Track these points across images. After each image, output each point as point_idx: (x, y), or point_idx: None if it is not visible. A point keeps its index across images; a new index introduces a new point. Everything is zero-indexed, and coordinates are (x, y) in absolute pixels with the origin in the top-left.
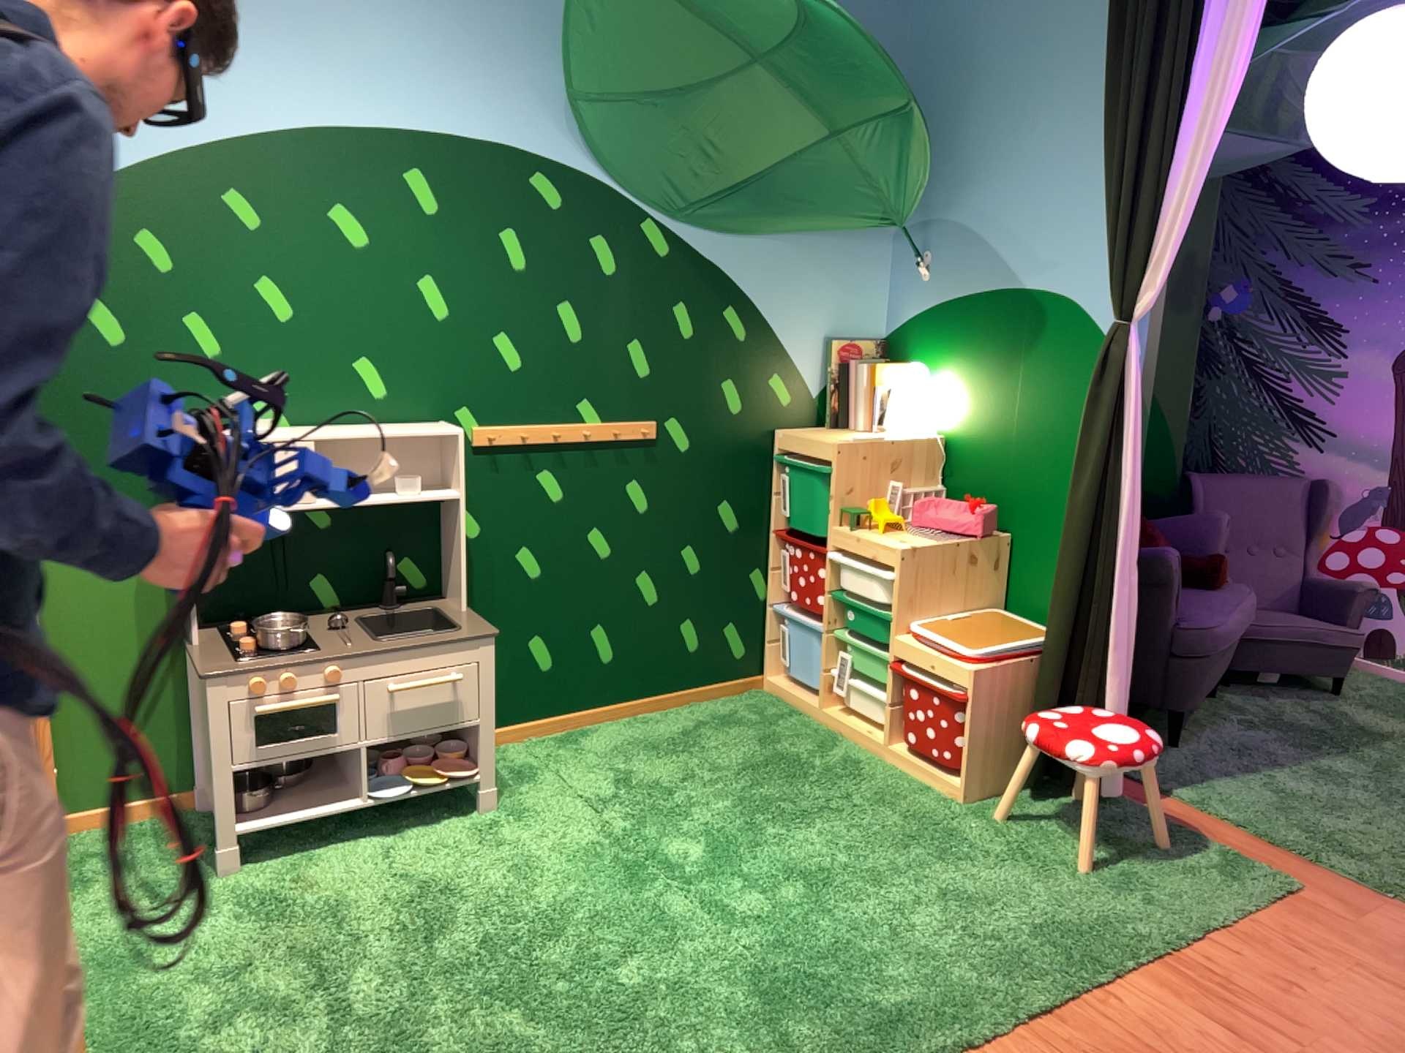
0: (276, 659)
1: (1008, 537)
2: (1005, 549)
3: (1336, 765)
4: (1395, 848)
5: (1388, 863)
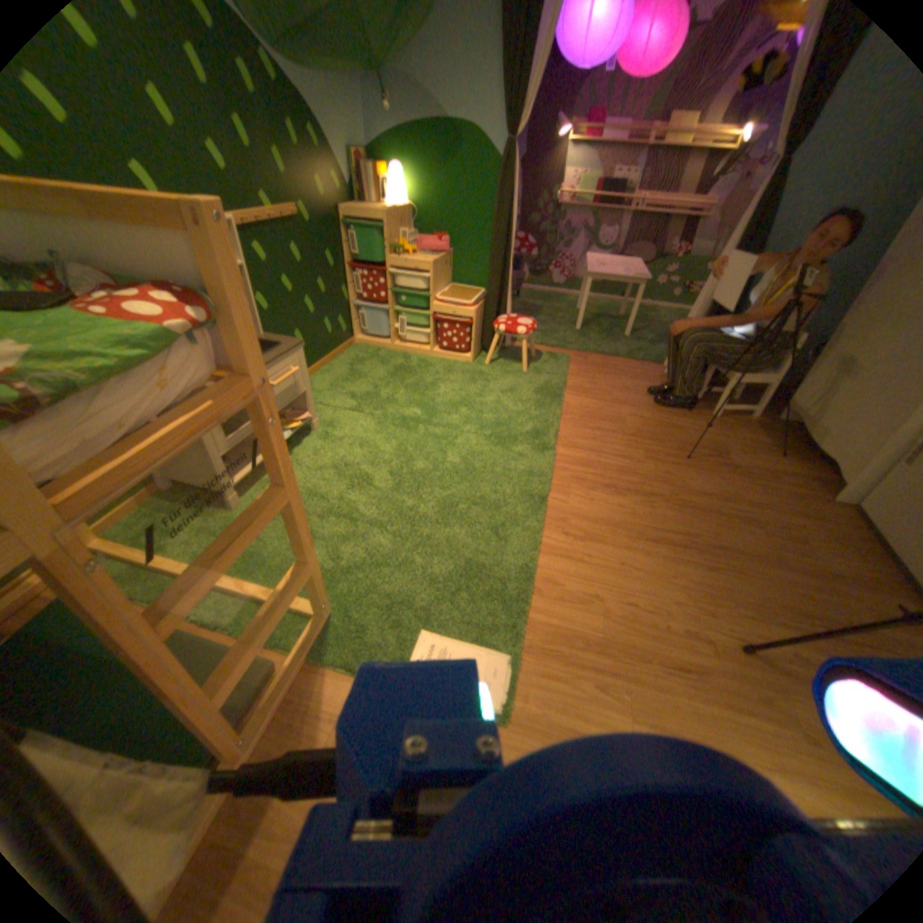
0: None
1: (450, 250)
2: (449, 255)
3: (542, 319)
4: (582, 339)
5: (581, 344)
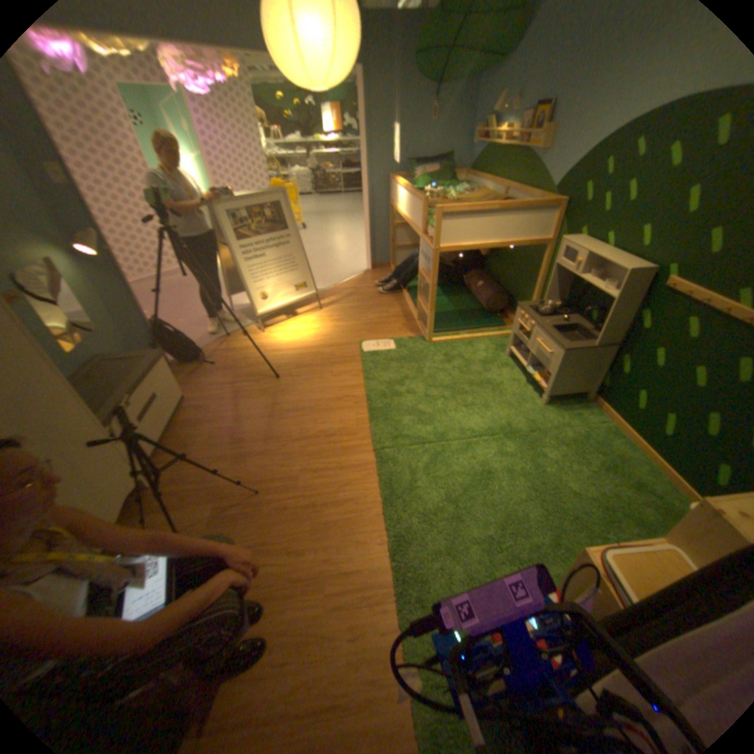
0: (527, 311)
1: None
2: None
3: None
4: None
5: None
